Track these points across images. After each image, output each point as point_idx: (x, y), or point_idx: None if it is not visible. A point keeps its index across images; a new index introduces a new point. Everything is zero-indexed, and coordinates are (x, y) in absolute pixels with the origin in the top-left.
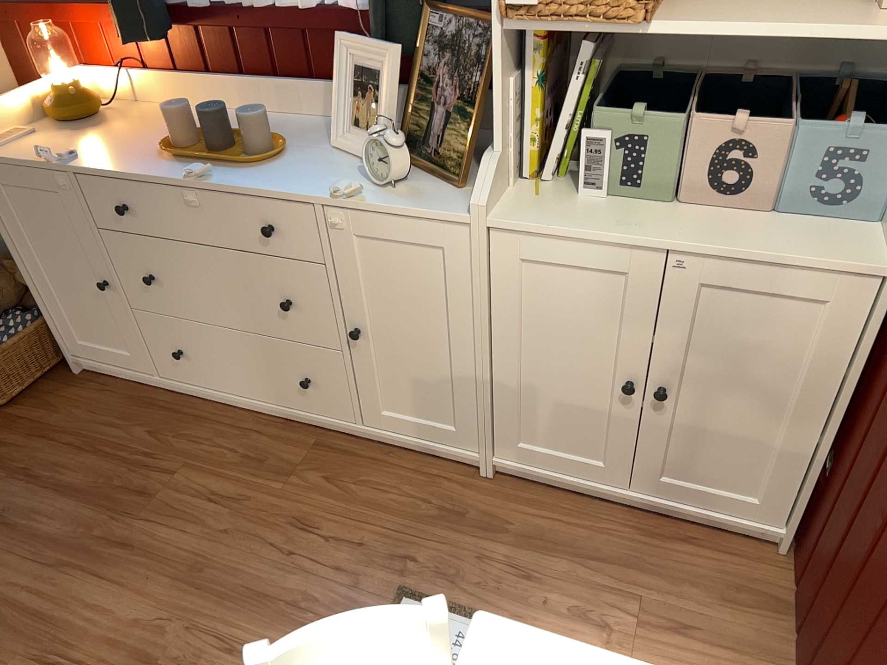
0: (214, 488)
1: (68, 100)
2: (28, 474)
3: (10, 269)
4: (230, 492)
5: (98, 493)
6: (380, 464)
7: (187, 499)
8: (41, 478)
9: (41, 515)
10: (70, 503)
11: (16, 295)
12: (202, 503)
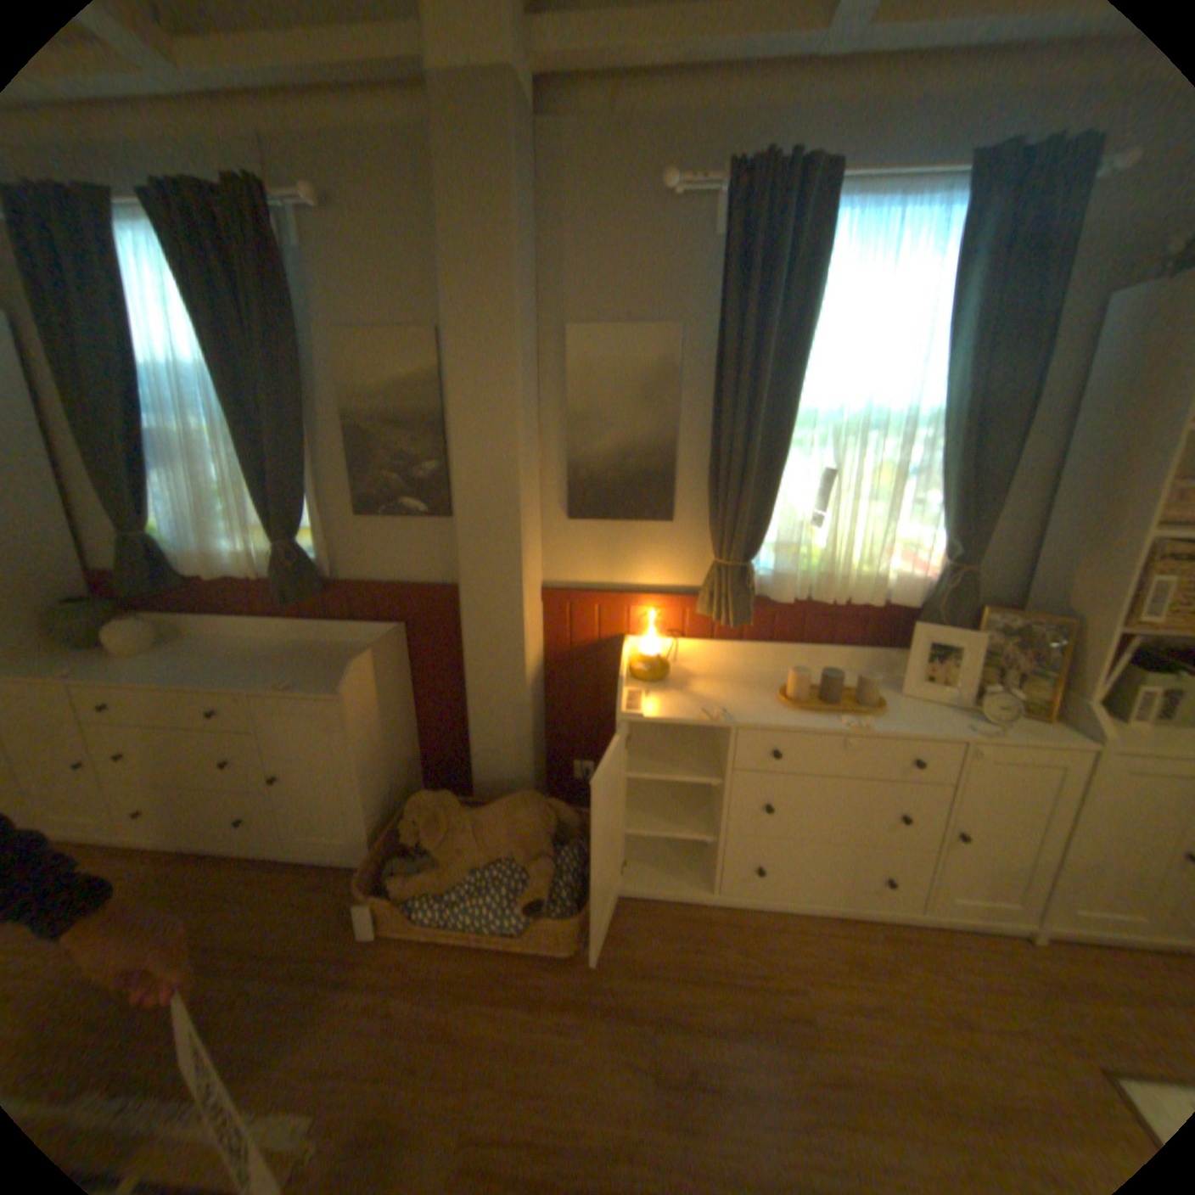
0: (854, 1010)
1: (648, 660)
2: (664, 1034)
3: (545, 808)
4: (871, 1011)
5: (756, 1041)
6: (955, 953)
7: (843, 1027)
8: (683, 1035)
9: (726, 1081)
10: (742, 1060)
11: (552, 833)
12: (861, 1029)
